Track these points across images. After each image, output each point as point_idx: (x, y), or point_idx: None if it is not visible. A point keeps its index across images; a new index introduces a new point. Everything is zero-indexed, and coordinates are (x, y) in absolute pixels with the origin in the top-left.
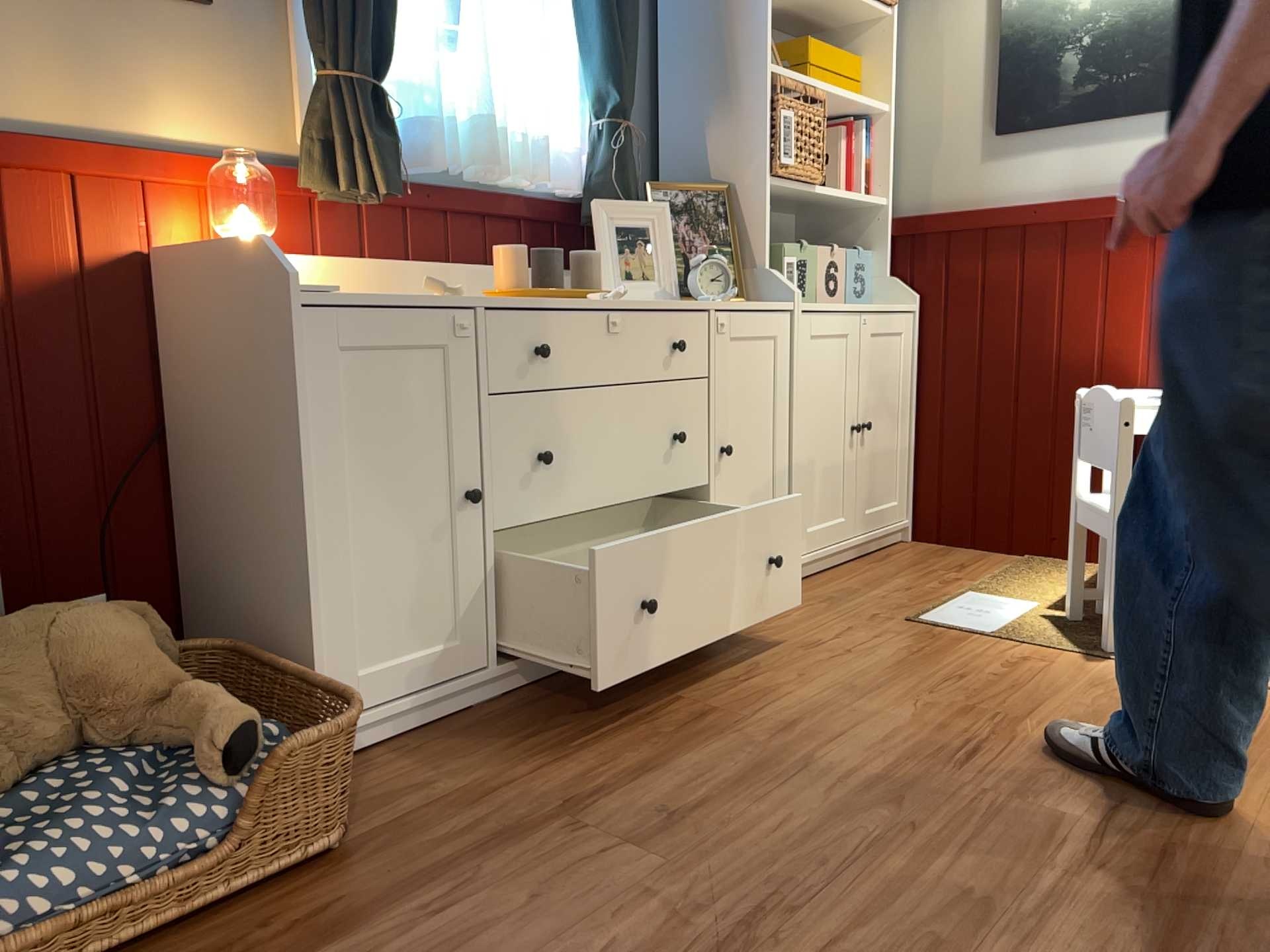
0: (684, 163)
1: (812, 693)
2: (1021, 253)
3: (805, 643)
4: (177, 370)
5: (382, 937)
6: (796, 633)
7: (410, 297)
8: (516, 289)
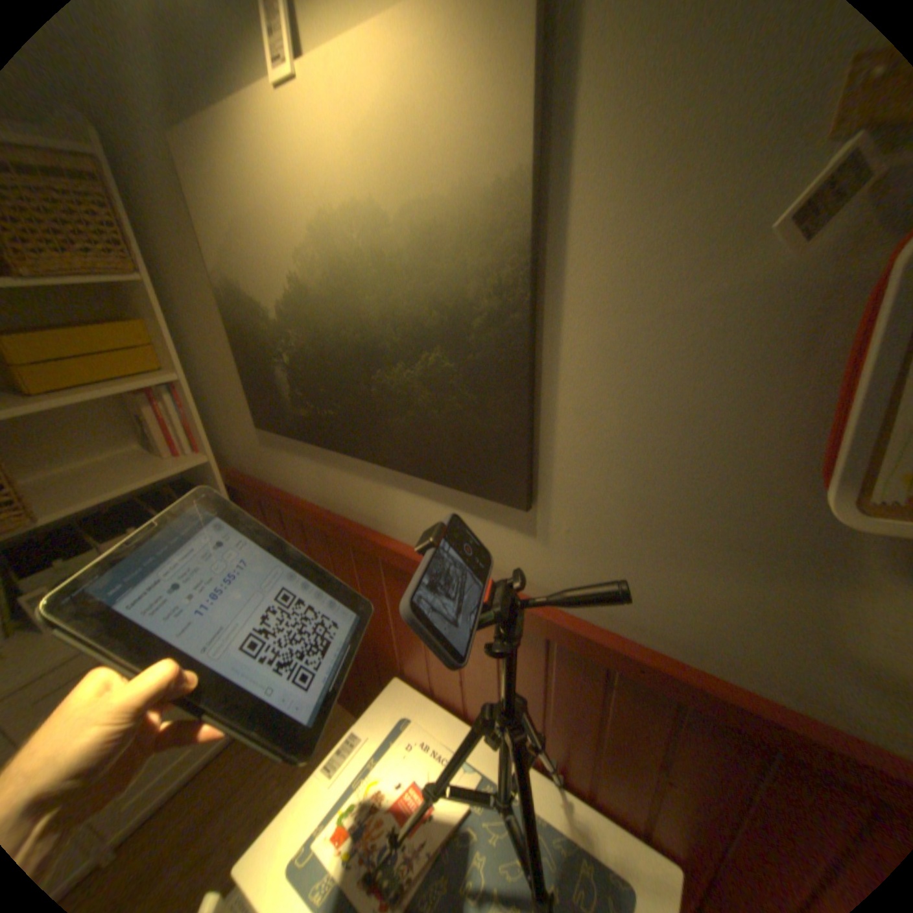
0: None
1: None
2: (305, 536)
3: None
4: None
5: None
6: None
7: None
8: None
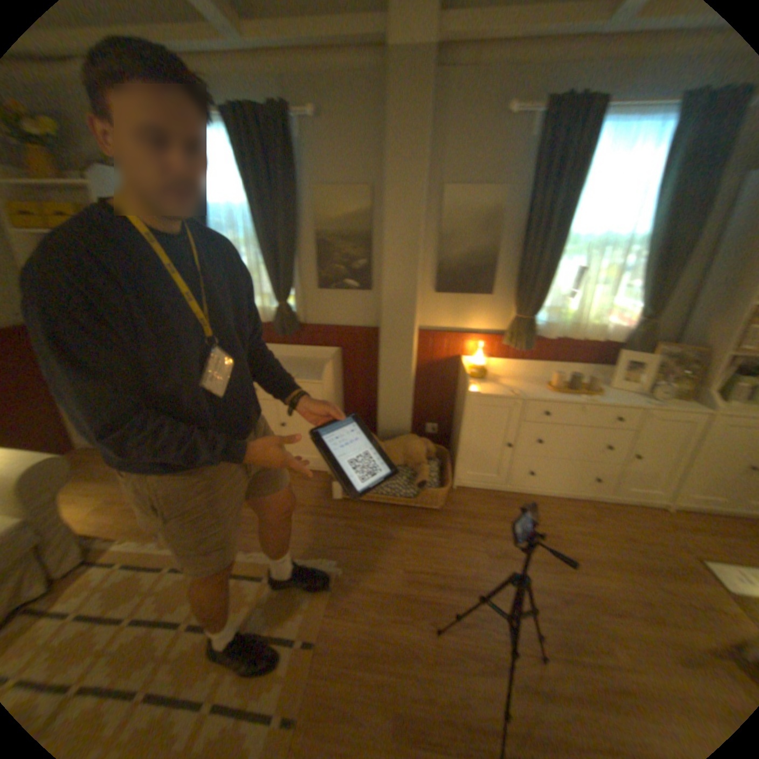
0: (697, 331)
1: (600, 557)
2: None
3: (630, 539)
4: (459, 385)
5: (428, 535)
6: (634, 533)
7: (507, 393)
8: (555, 389)
